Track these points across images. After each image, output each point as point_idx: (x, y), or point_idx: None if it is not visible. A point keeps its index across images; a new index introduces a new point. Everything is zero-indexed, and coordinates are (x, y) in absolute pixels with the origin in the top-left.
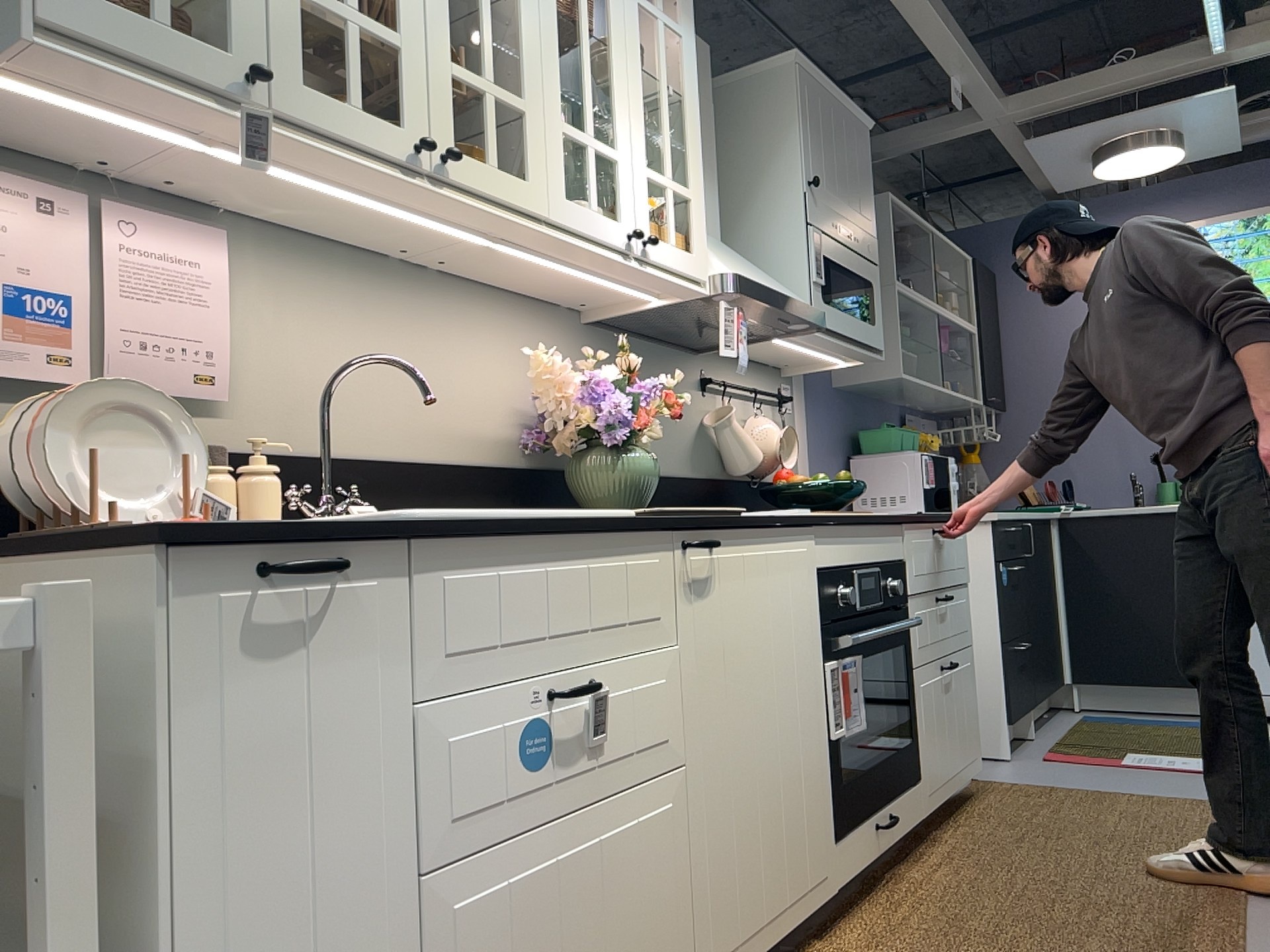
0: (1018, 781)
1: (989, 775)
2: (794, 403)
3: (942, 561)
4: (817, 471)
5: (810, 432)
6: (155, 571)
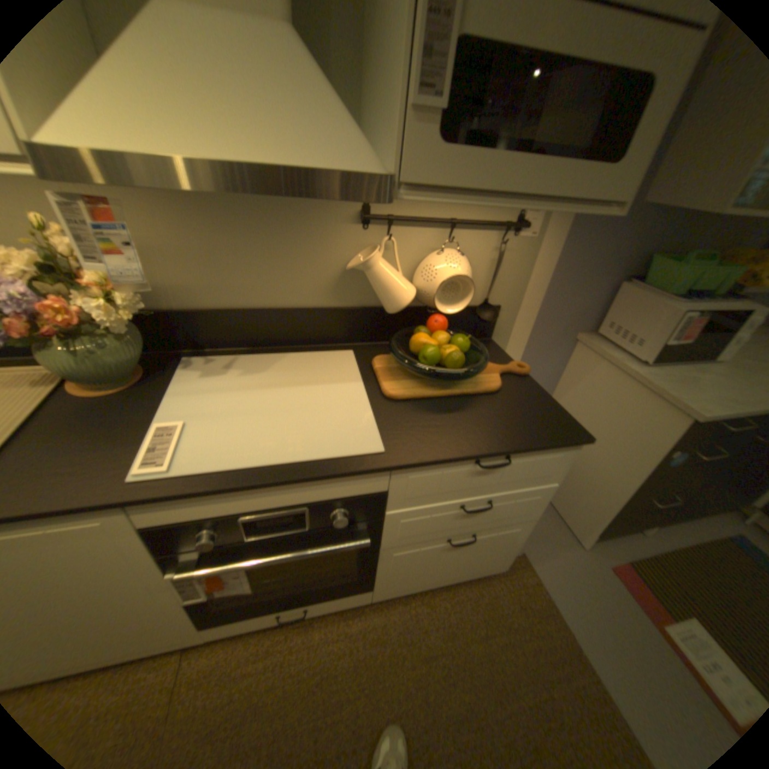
0: (549, 583)
1: (541, 559)
2: (539, 226)
3: (491, 481)
4: (554, 292)
5: (561, 255)
6: None
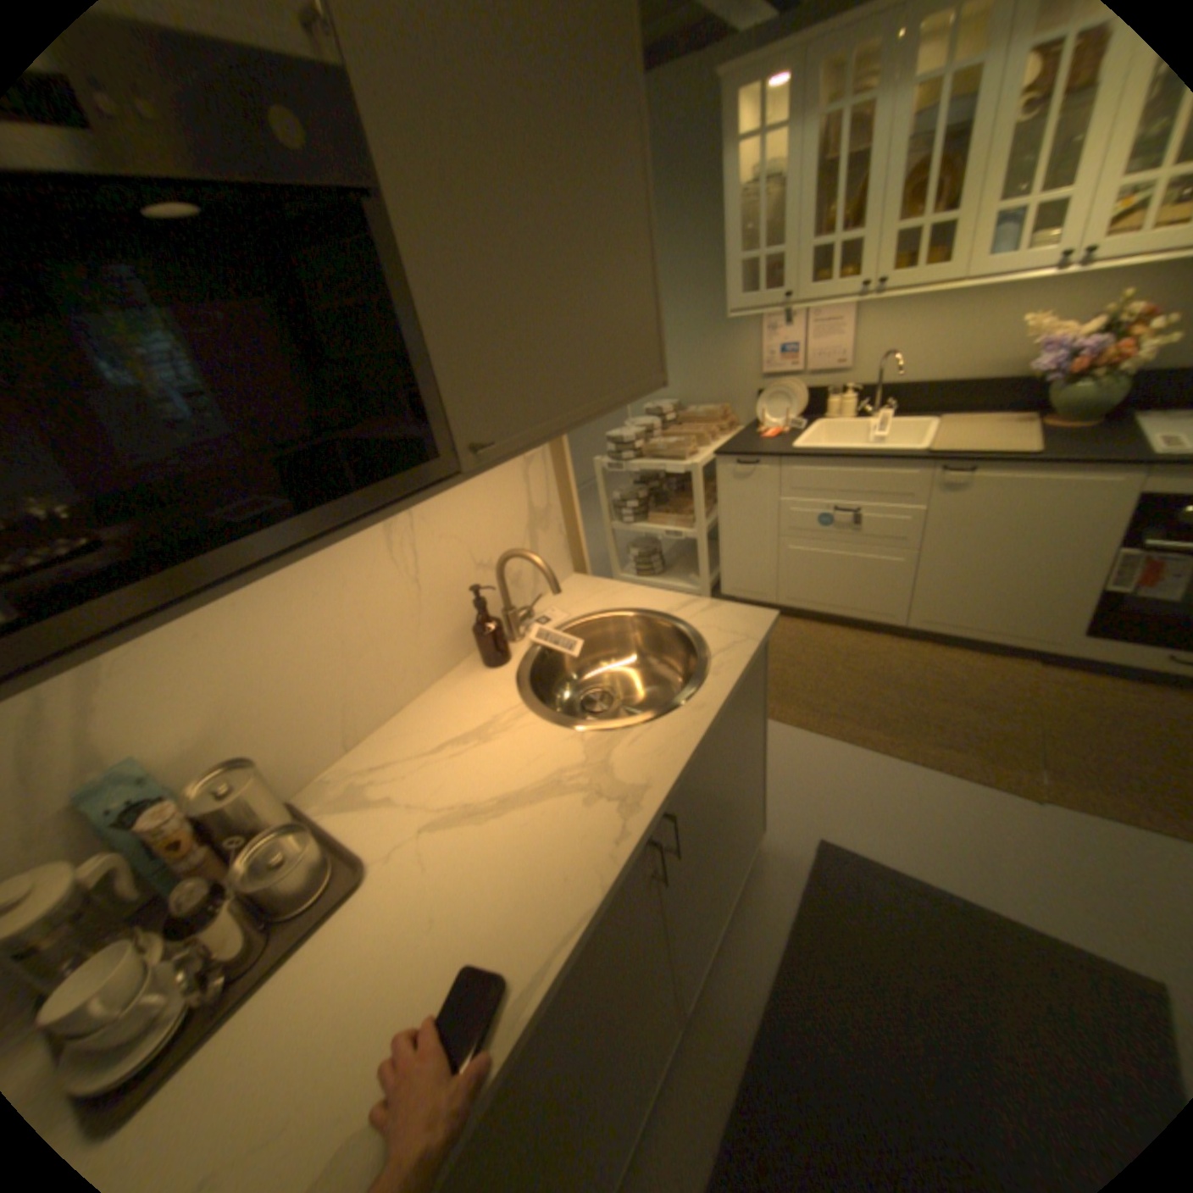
0: None
1: None
2: None
3: None
4: None
5: None
6: (720, 461)
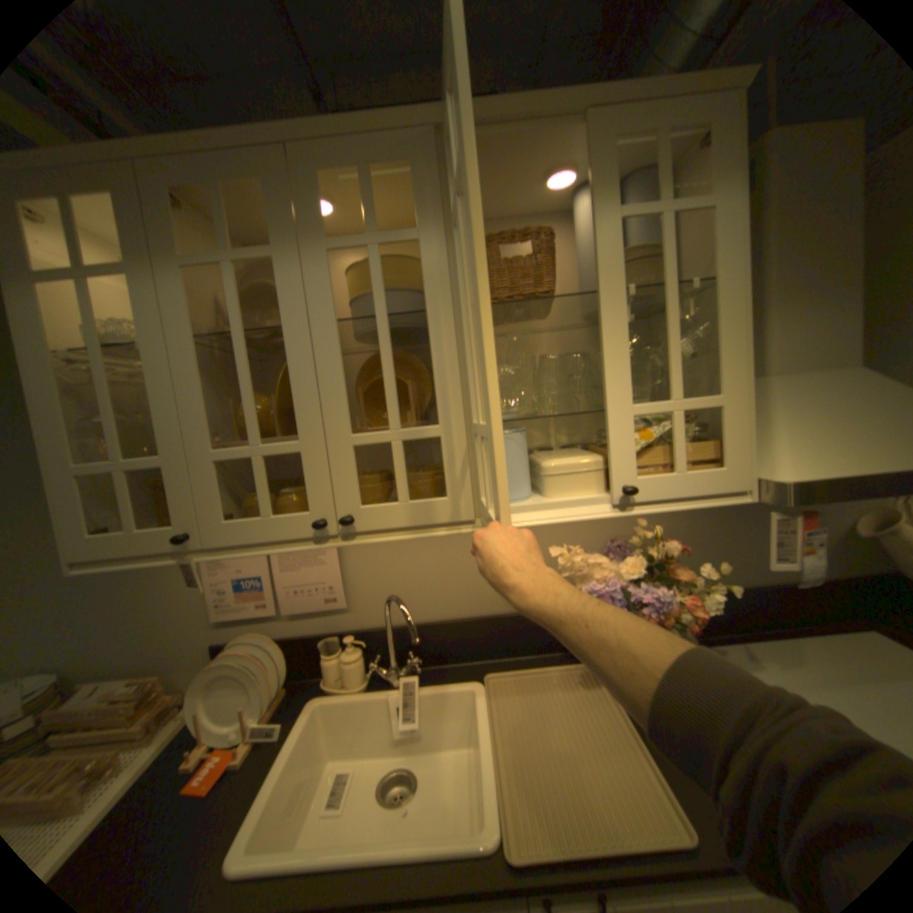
0: None
1: None
2: None
3: None
4: None
5: None
6: None
